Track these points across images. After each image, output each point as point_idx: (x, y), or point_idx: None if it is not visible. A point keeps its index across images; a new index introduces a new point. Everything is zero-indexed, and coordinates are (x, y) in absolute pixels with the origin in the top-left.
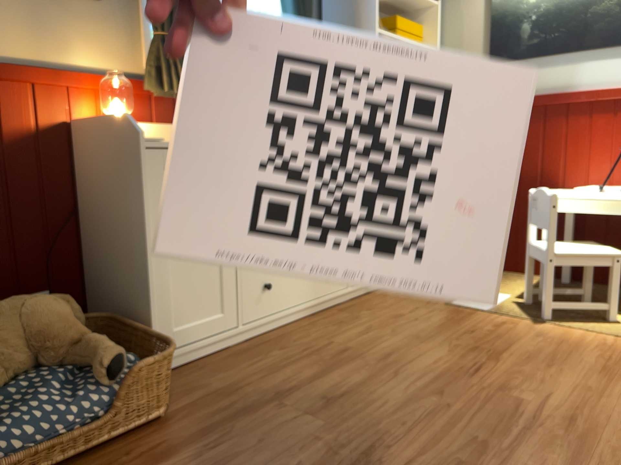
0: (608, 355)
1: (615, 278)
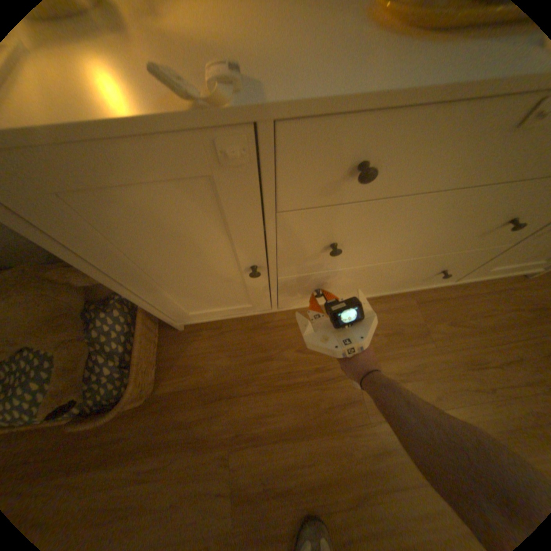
0: None
1: None
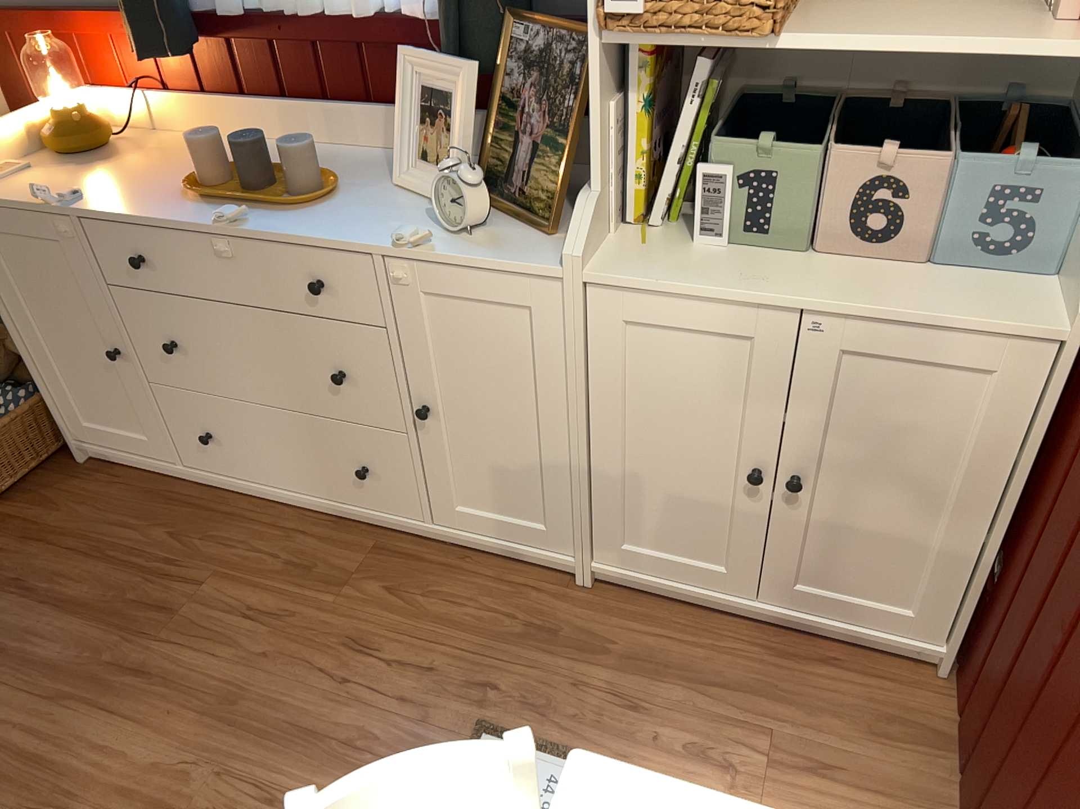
0: None
1: None
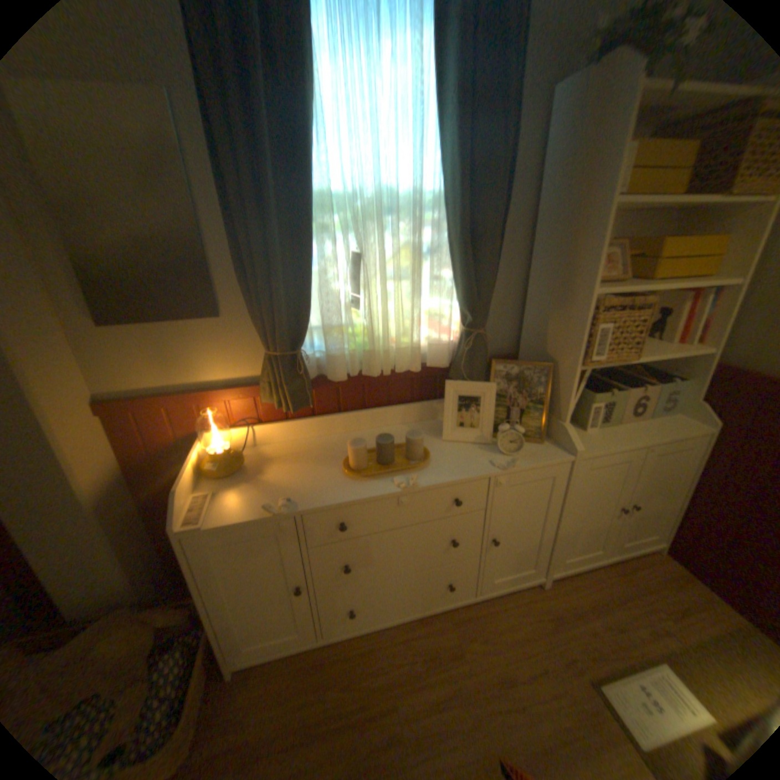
0: None
1: None
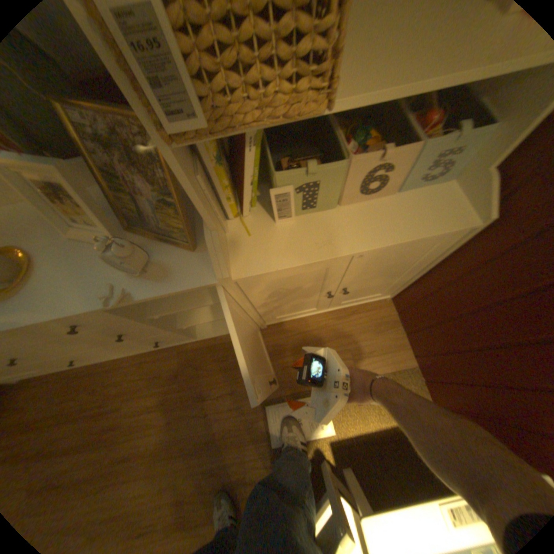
0: None
1: None
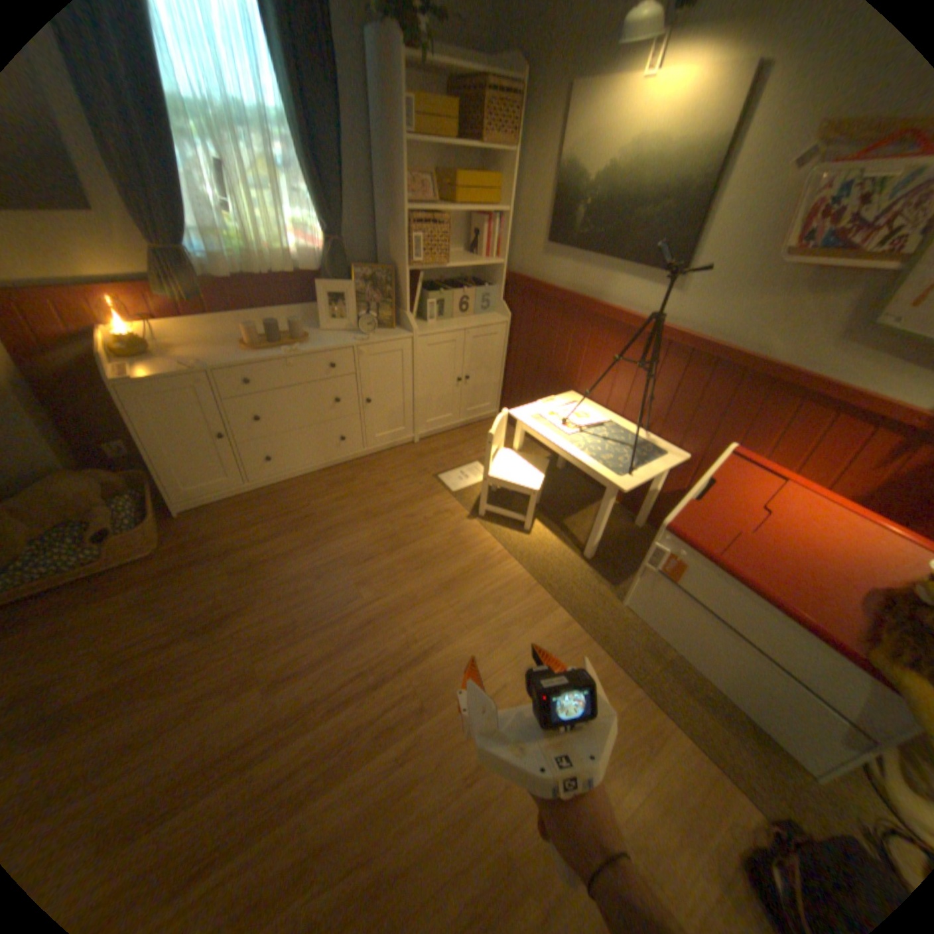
0: (470, 568)
1: (529, 505)
